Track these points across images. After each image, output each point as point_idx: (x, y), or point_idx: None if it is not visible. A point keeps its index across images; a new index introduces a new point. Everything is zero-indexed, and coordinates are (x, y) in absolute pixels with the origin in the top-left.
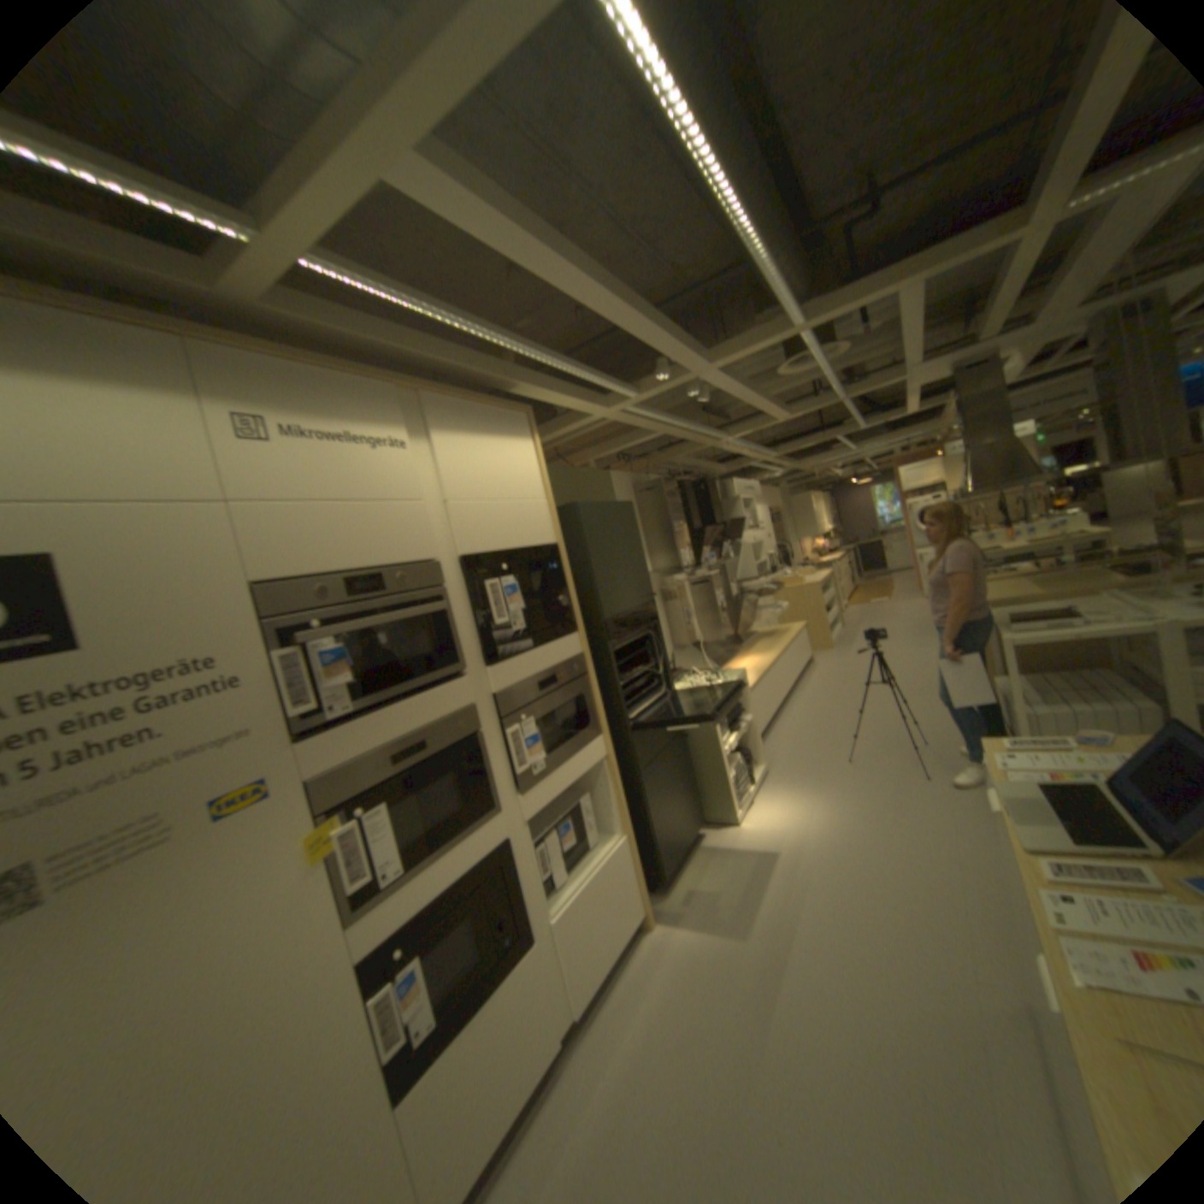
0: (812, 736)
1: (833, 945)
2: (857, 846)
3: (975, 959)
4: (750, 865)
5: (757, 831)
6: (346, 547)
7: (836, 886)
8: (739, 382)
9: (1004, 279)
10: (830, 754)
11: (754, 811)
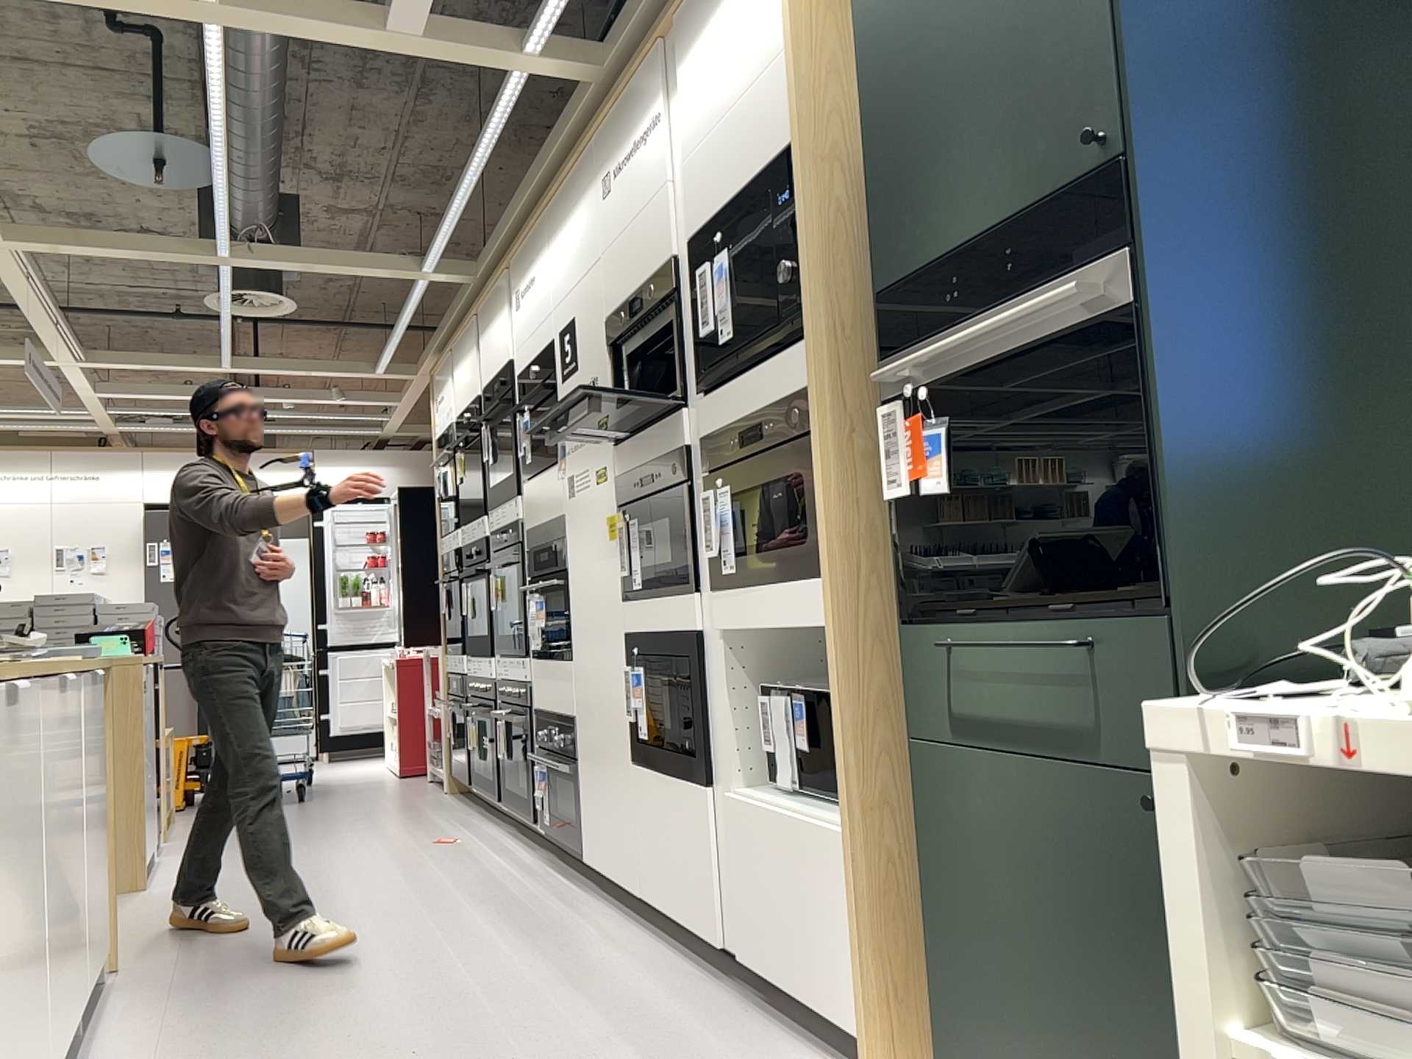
0: None
1: None
2: None
3: None
4: None
5: None
6: (631, 270)
7: None
8: None
9: None
10: None
11: None
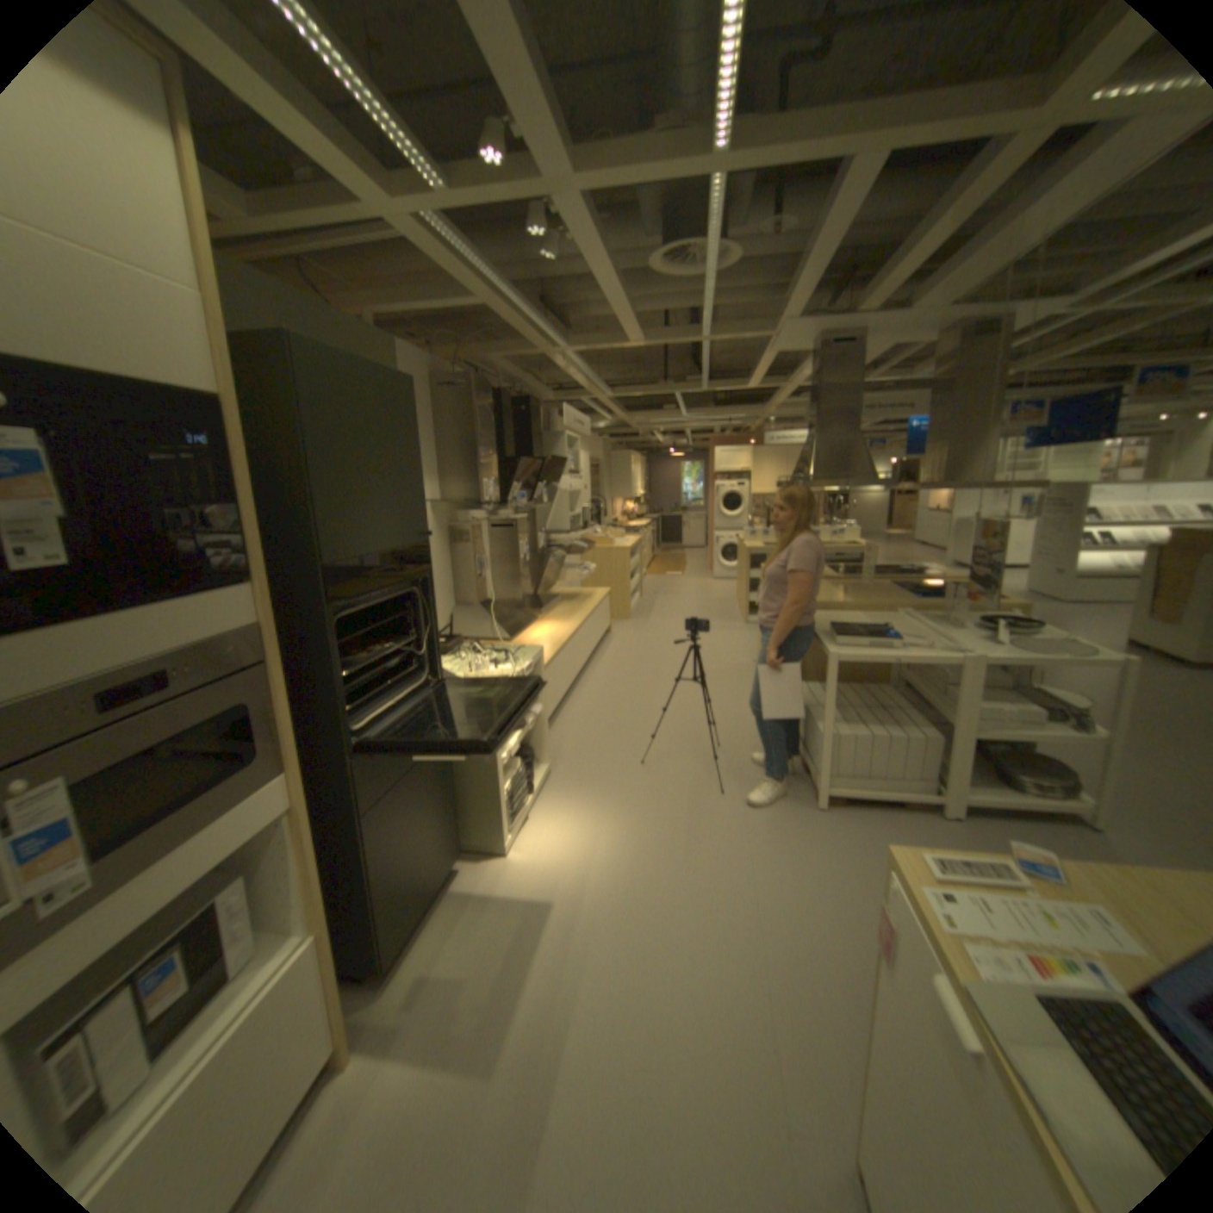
0: (602, 723)
1: (611, 1072)
2: (646, 890)
3: (783, 1083)
4: (512, 924)
5: (527, 864)
6: None
7: (619, 959)
8: (604, 245)
9: (943, 215)
10: (621, 750)
11: (527, 830)
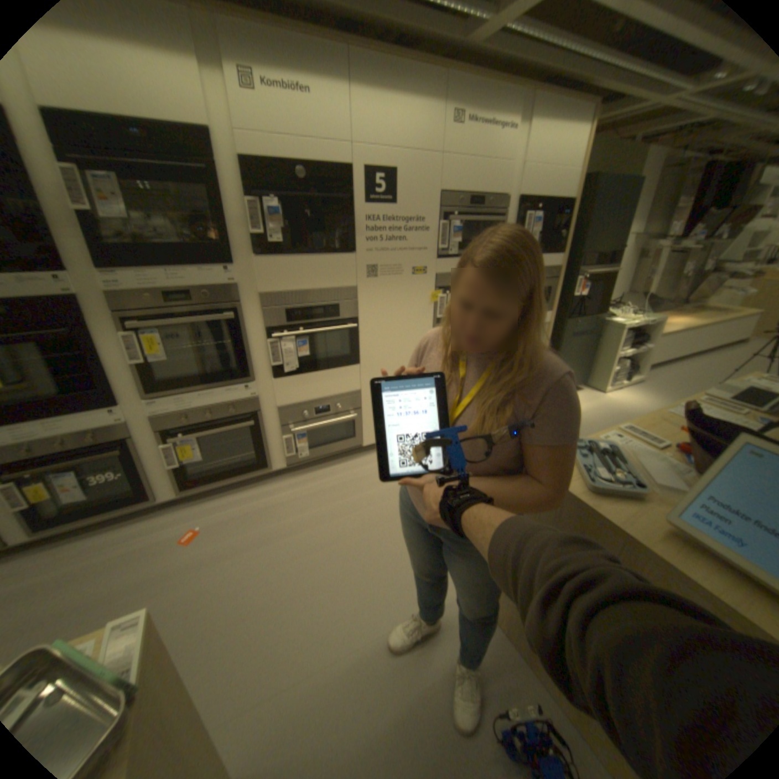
0: (695, 377)
1: None
2: None
3: None
4: (598, 407)
5: (614, 399)
6: (475, 181)
7: None
8: None
9: None
10: (697, 389)
11: (620, 392)
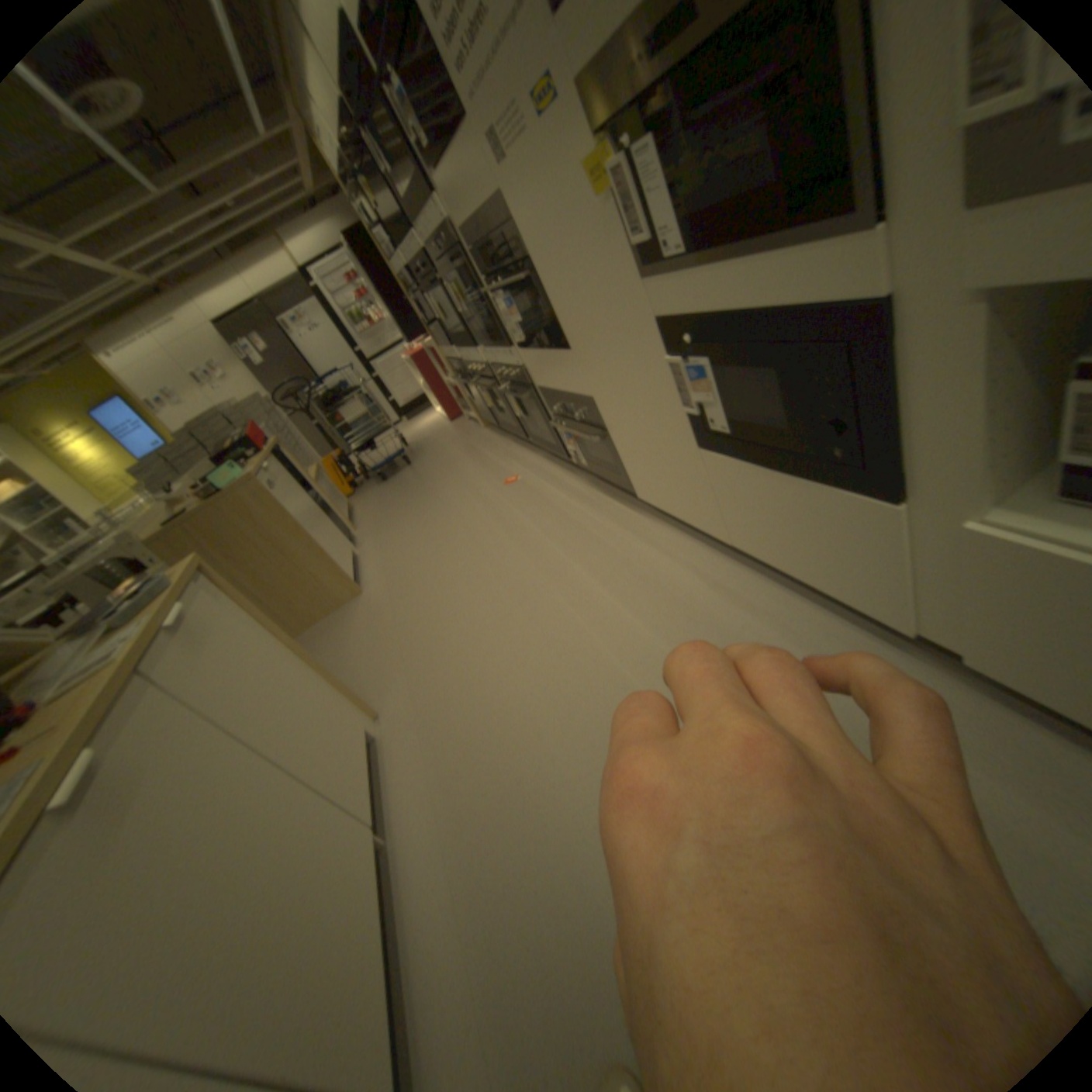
0: None
1: None
2: None
3: None
4: None
5: None
6: None
7: None
8: None
9: None
10: None
11: None
